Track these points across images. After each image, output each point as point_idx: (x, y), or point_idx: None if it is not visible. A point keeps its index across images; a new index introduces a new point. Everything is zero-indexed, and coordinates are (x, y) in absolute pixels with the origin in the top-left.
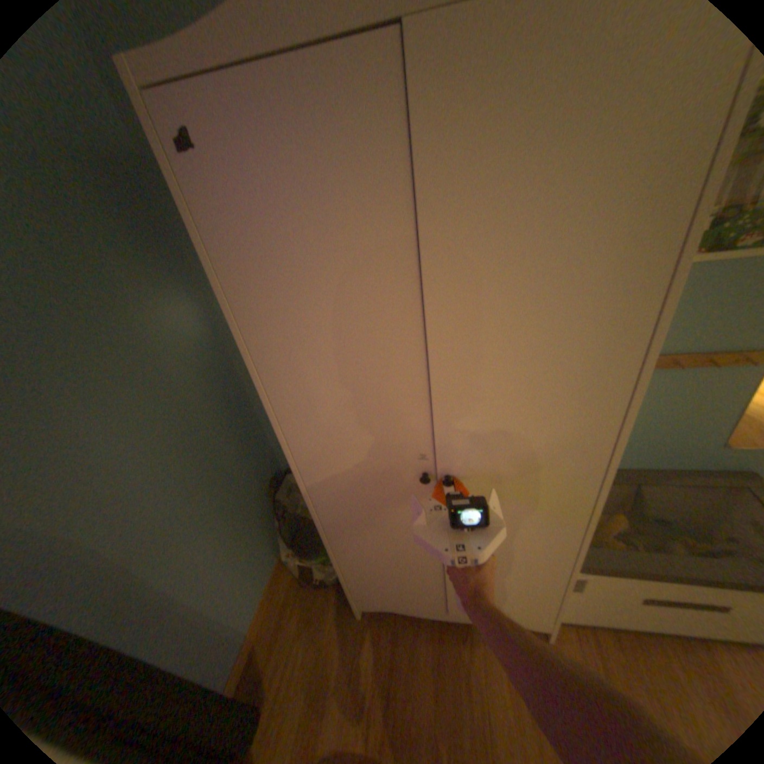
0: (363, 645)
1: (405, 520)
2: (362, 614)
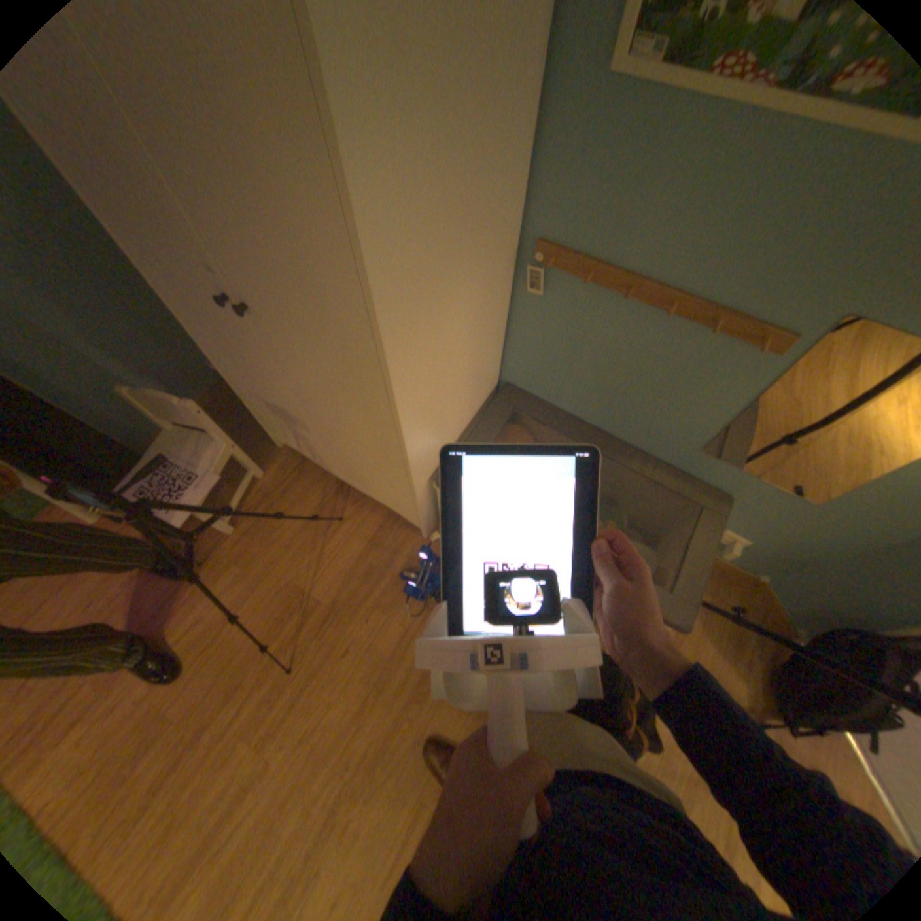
0: (272, 467)
1: (249, 354)
2: (284, 445)
